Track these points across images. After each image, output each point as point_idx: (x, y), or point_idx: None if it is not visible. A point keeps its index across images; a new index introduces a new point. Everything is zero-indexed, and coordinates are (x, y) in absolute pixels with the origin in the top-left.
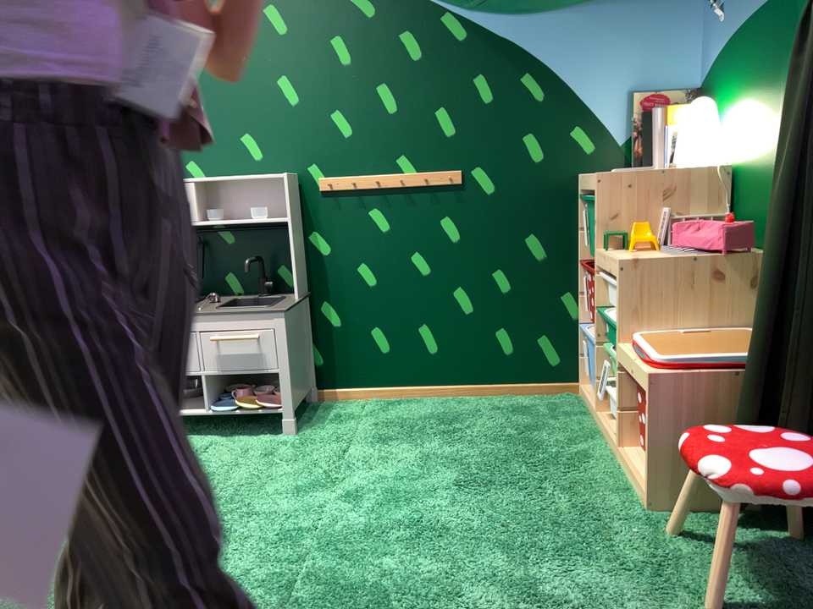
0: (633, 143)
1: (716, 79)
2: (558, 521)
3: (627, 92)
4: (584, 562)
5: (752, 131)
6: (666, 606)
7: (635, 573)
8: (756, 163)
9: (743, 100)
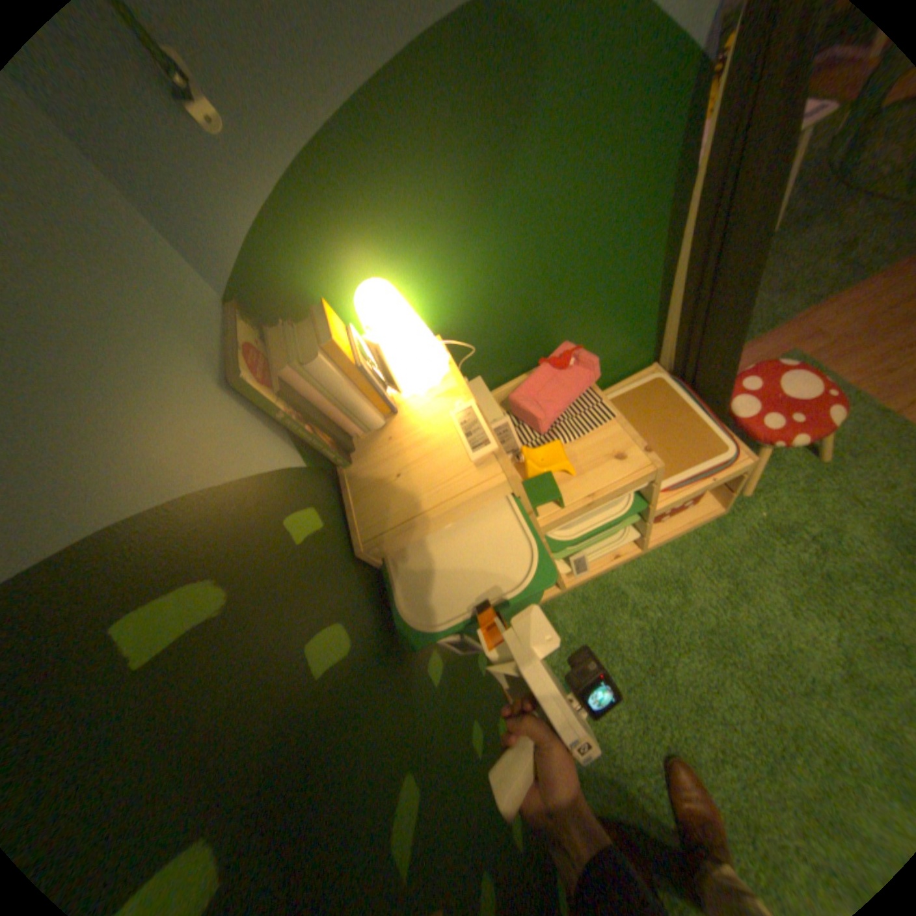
0: (319, 433)
1: (291, 250)
2: (794, 570)
3: (223, 380)
4: (839, 535)
5: (463, 271)
6: (842, 480)
7: (821, 503)
8: (489, 301)
9: (416, 244)
